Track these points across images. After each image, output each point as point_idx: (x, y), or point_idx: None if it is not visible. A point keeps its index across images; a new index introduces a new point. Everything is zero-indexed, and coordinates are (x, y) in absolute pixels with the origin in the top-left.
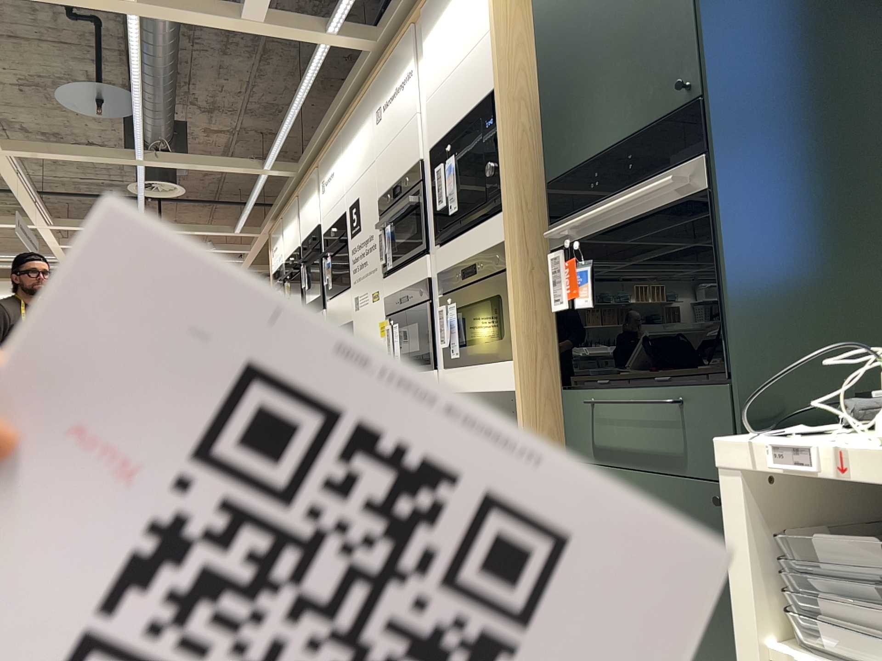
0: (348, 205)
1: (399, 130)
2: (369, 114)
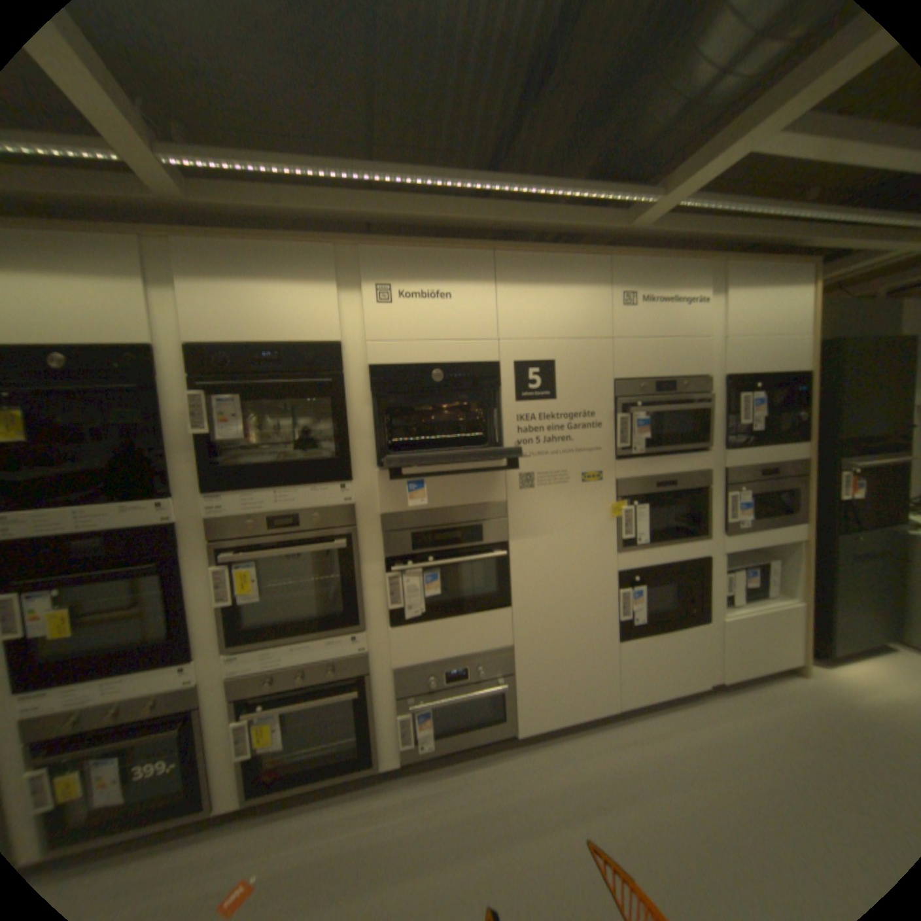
0: (514, 358)
1: (674, 334)
2: (602, 283)
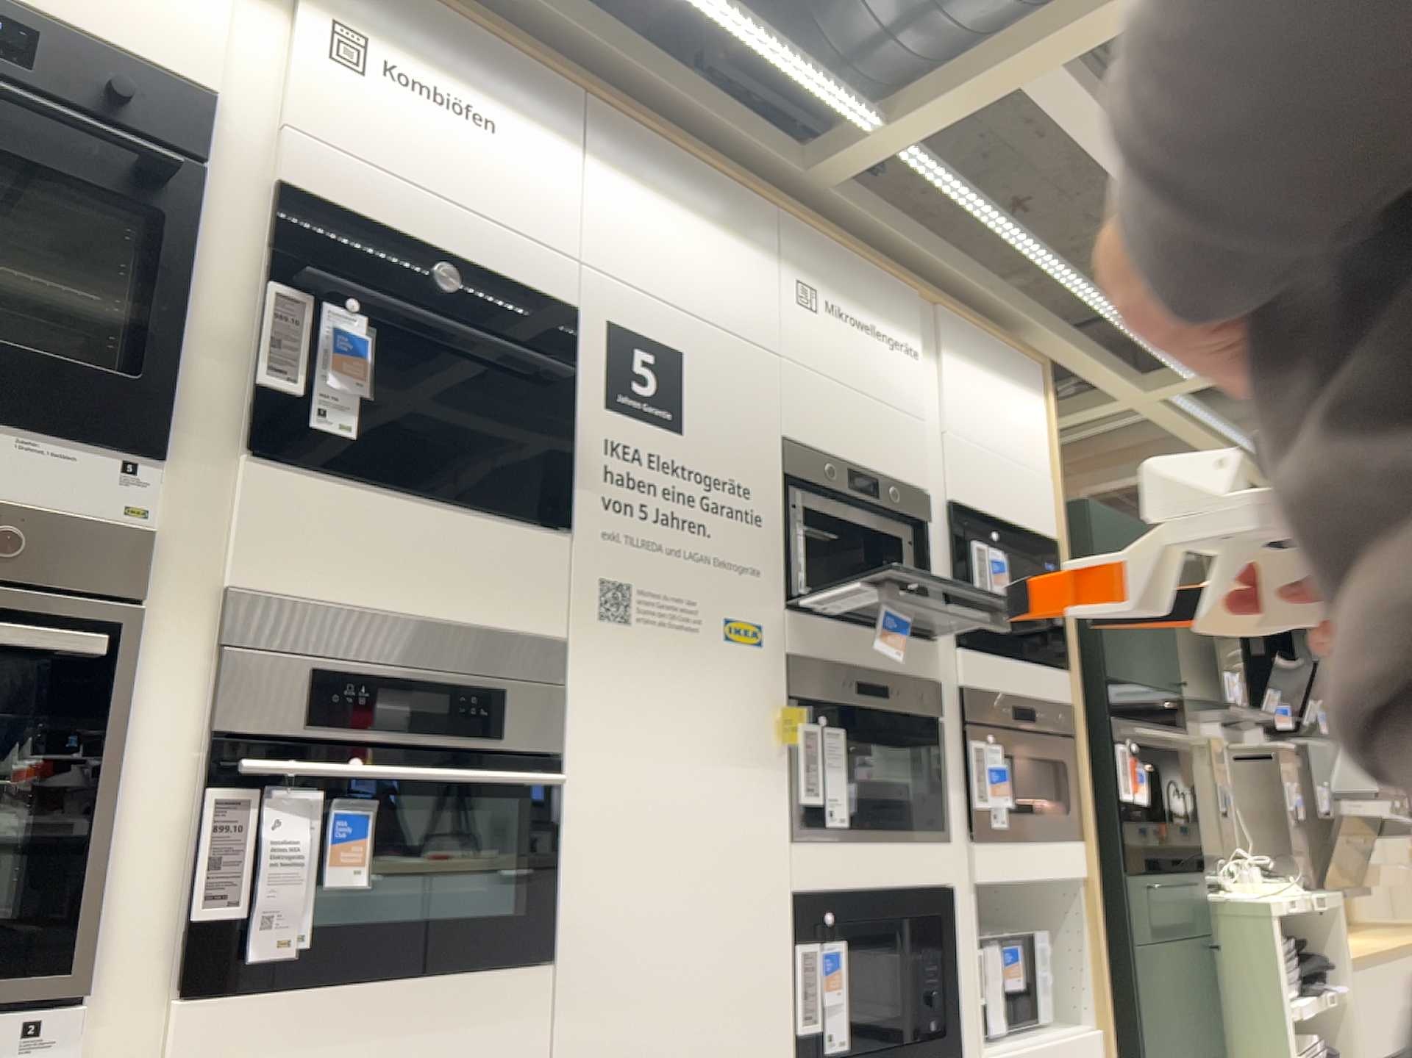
0: (610, 312)
1: (874, 391)
2: (767, 246)
